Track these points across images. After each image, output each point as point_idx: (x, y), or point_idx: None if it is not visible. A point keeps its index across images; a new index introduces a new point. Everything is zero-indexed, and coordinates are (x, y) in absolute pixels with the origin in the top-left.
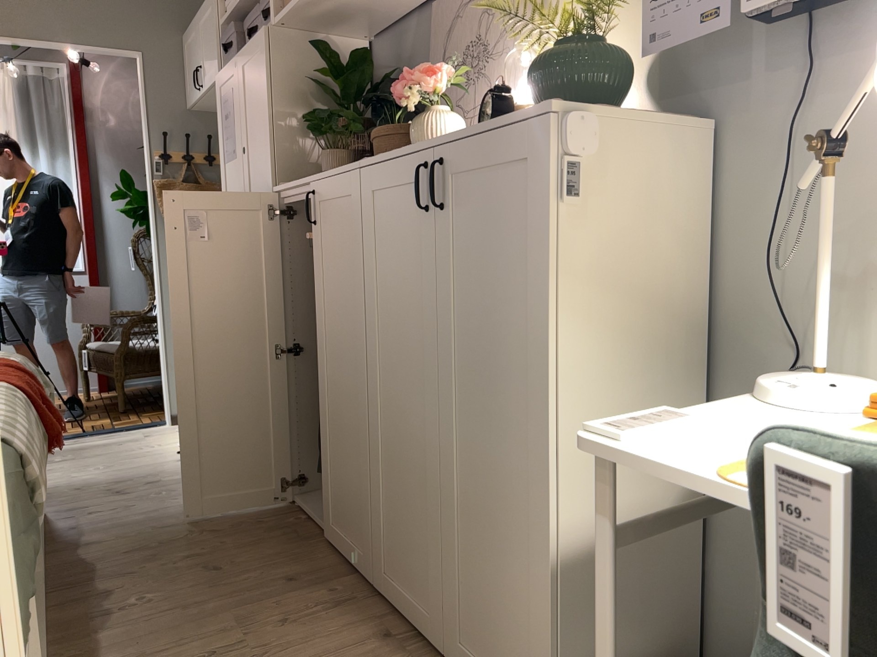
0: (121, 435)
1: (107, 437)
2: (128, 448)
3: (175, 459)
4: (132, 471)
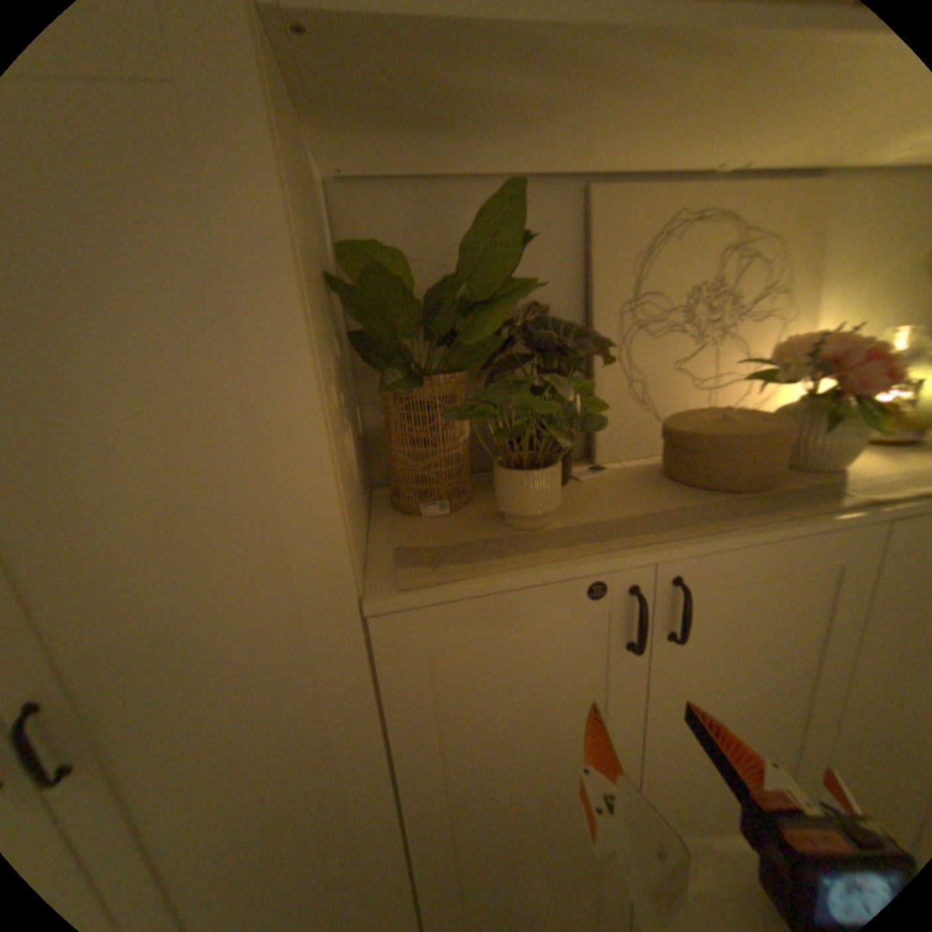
0: None
1: None
2: None
3: None
4: None
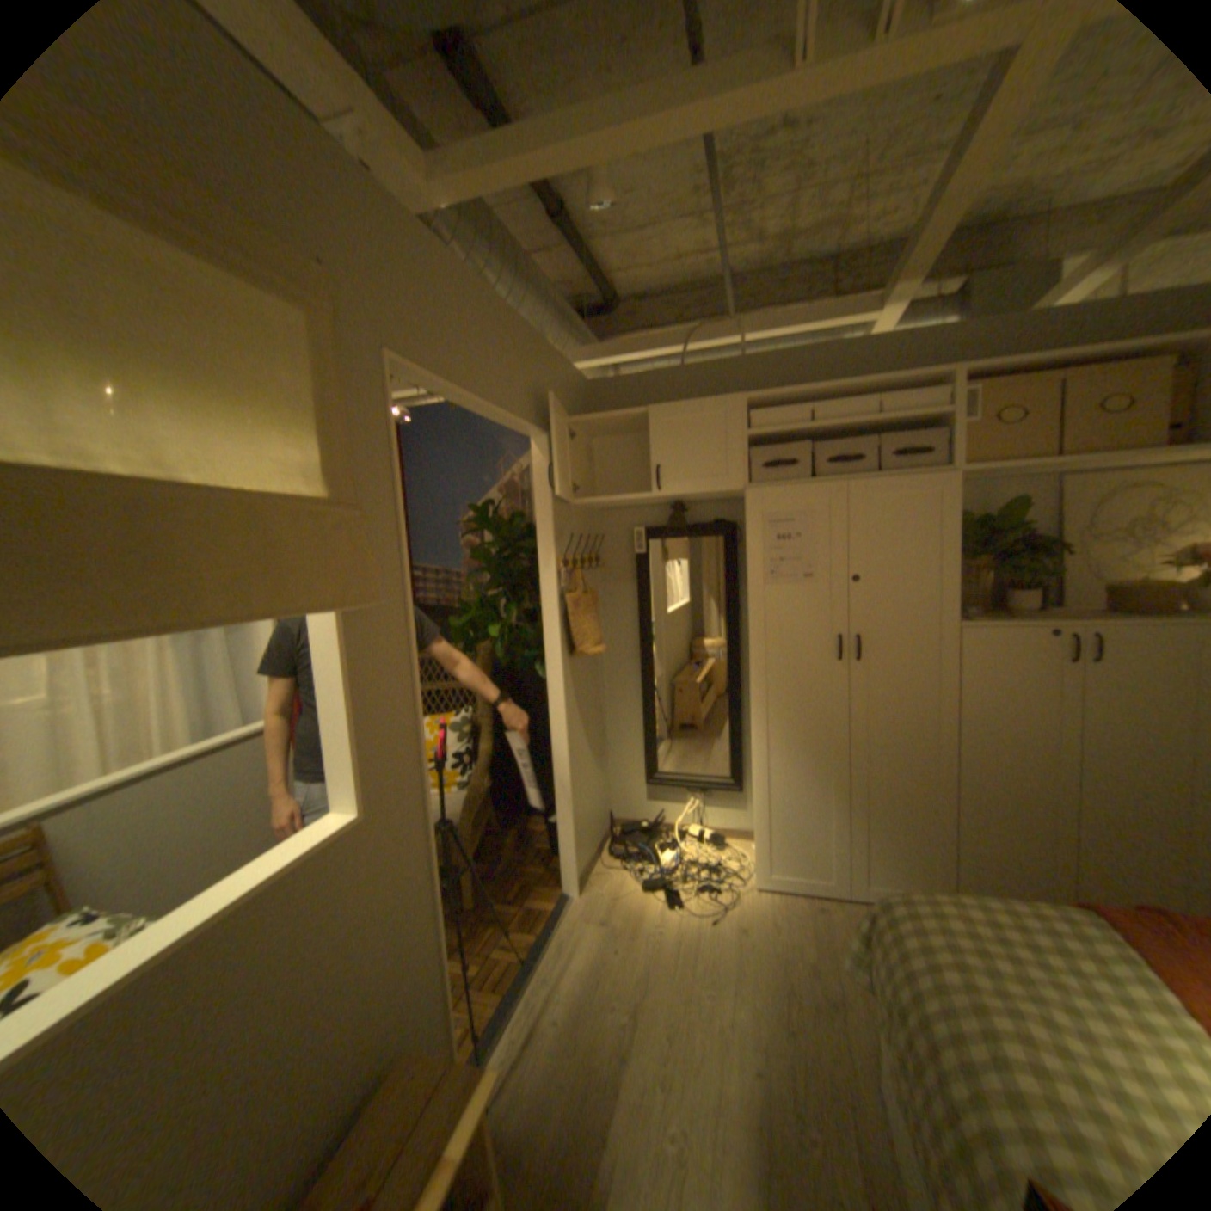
0: (570, 944)
1: (560, 956)
2: (639, 953)
3: (736, 936)
4: (751, 976)
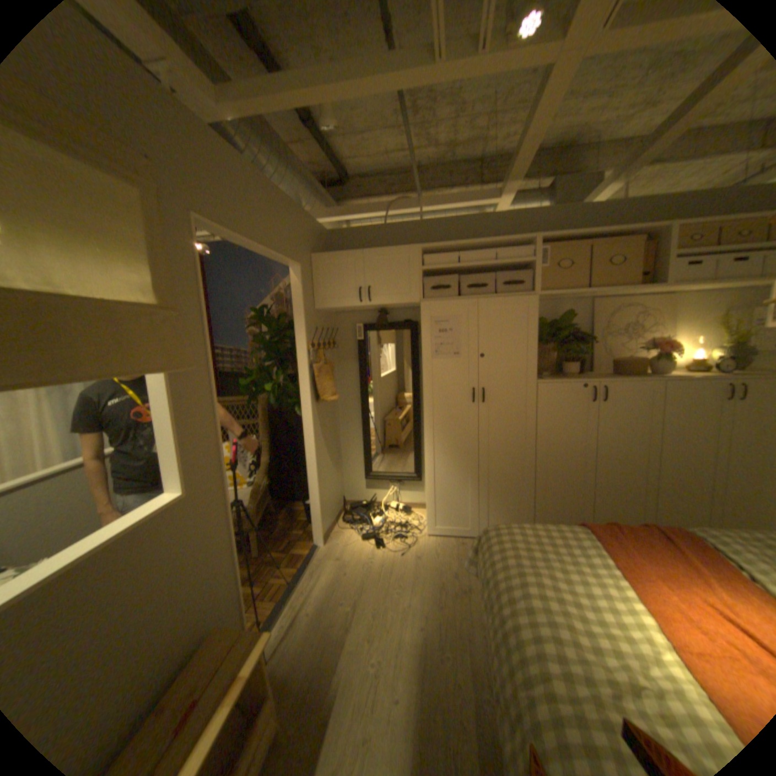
0: (318, 571)
1: (312, 578)
2: (358, 573)
3: (414, 560)
4: (421, 580)
